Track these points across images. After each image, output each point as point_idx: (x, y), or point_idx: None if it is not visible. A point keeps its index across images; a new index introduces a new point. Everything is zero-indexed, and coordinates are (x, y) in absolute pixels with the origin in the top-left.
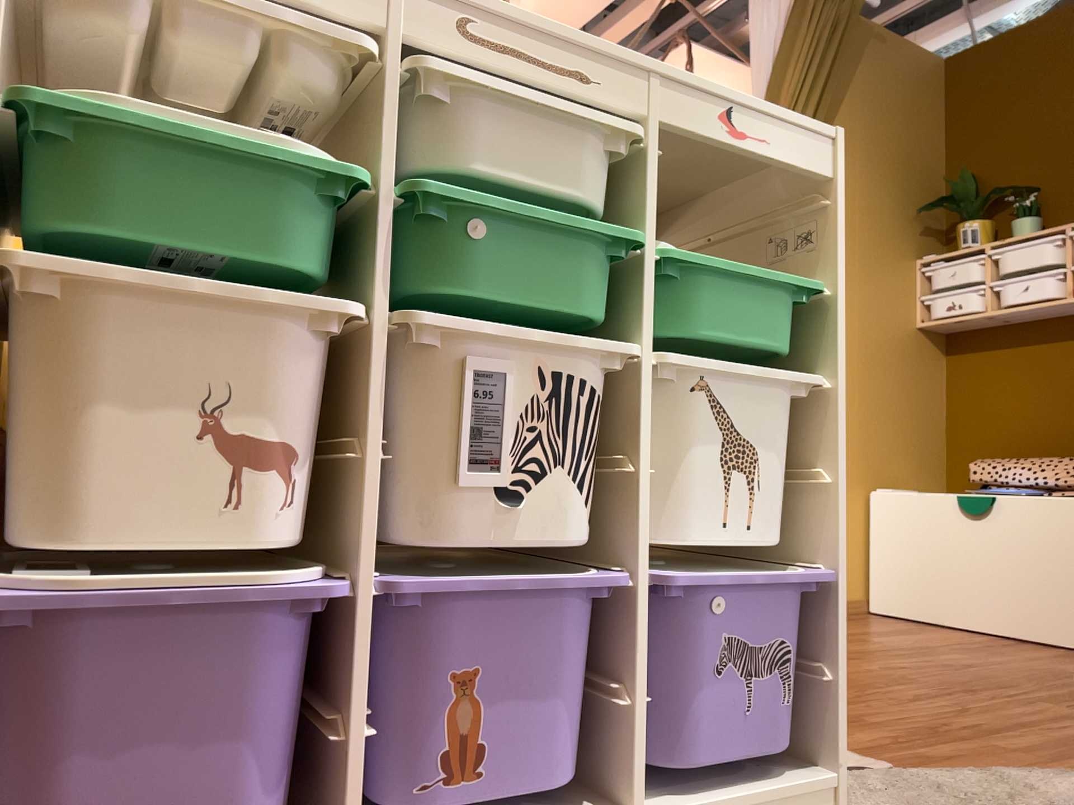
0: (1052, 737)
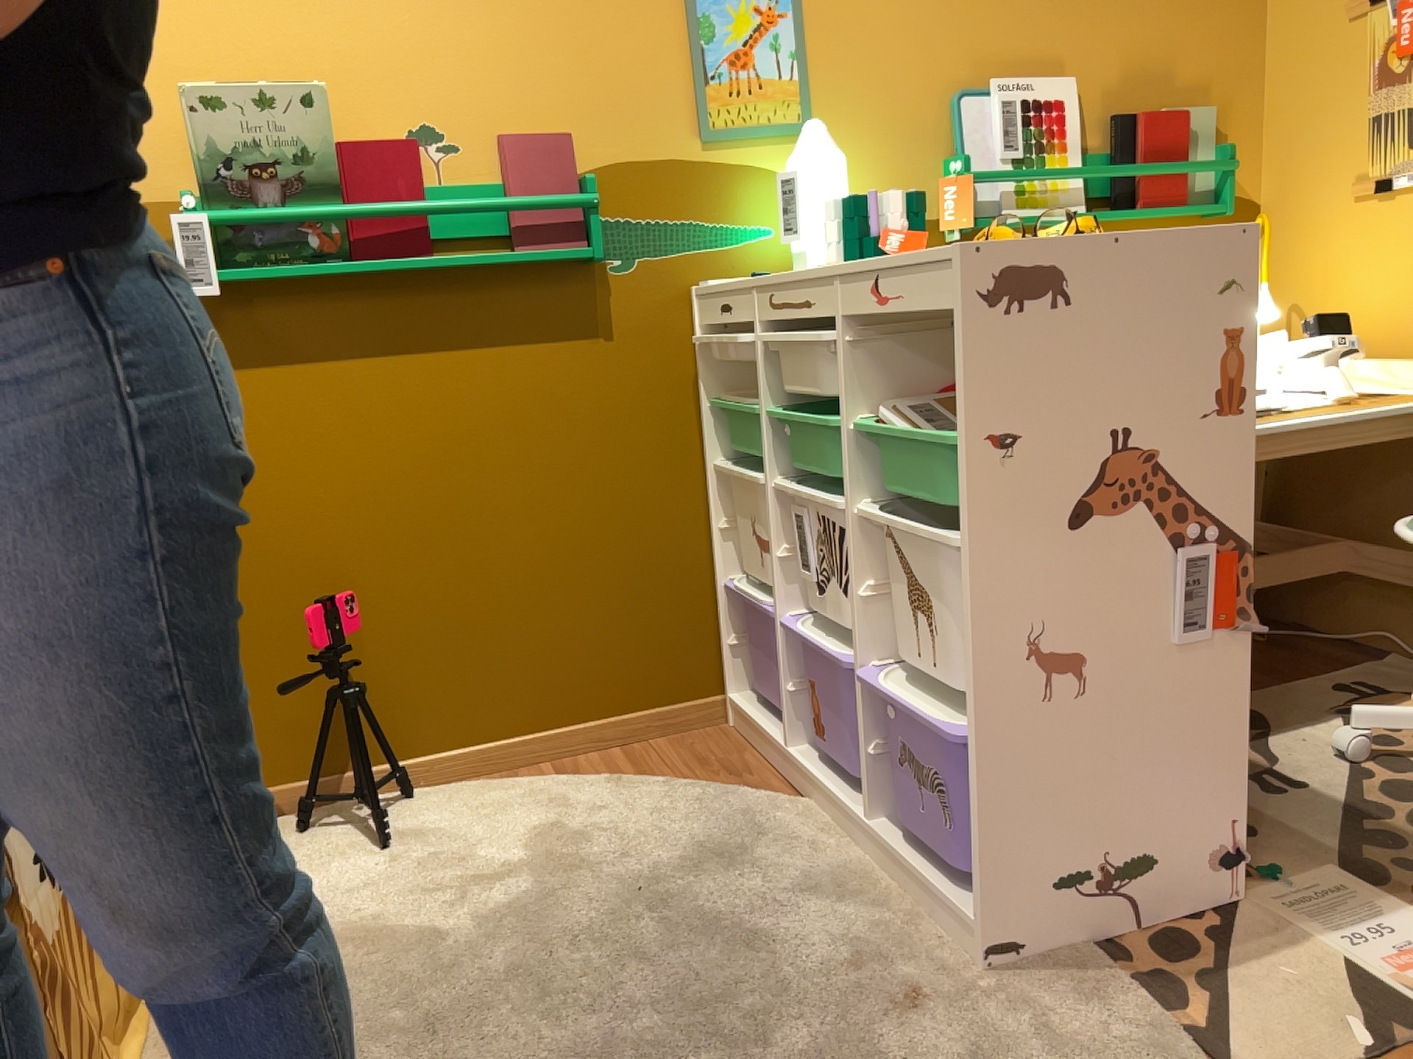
0: None
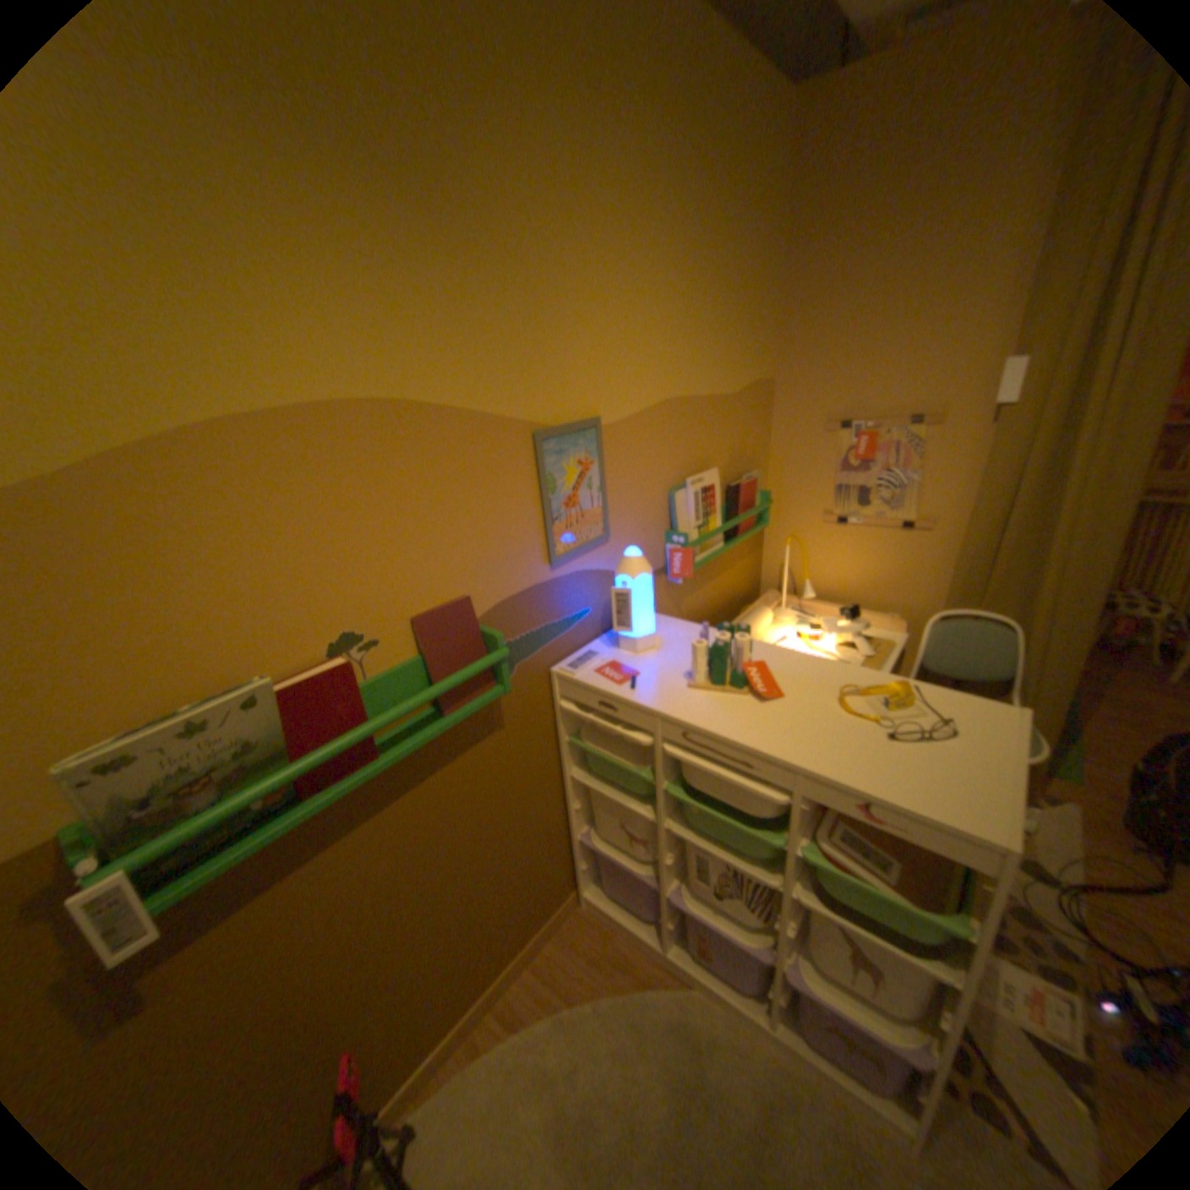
0: None
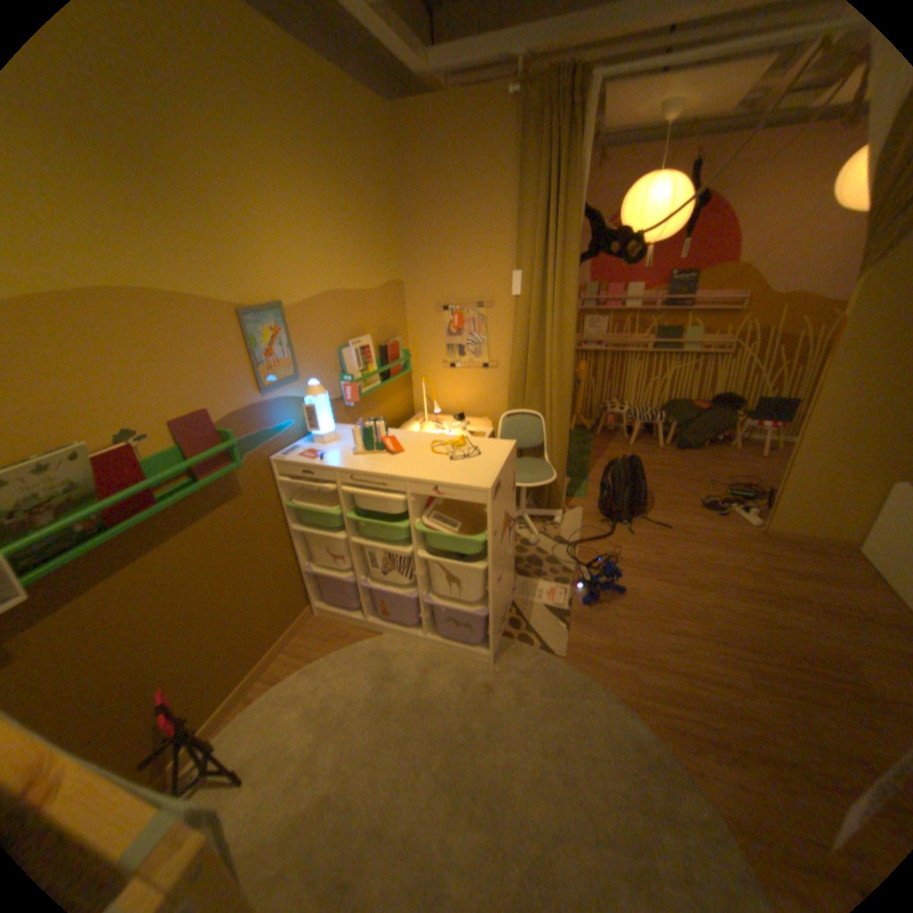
0: (676, 696)
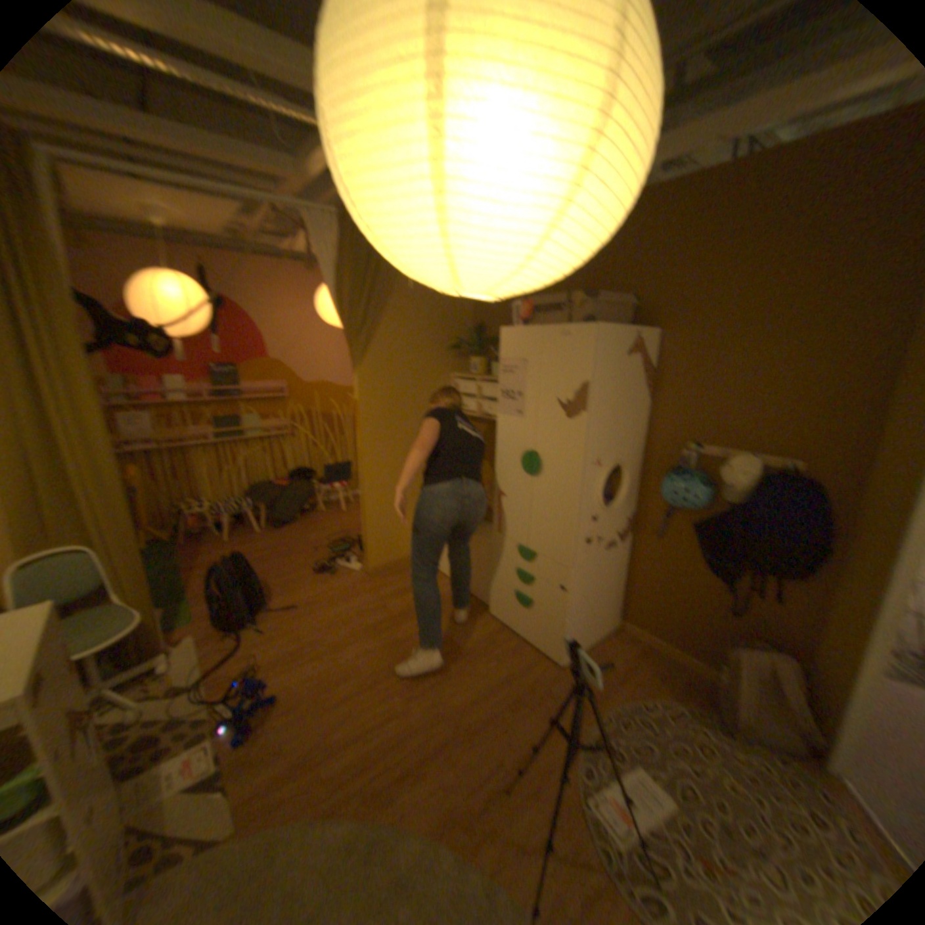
0: (358, 766)
